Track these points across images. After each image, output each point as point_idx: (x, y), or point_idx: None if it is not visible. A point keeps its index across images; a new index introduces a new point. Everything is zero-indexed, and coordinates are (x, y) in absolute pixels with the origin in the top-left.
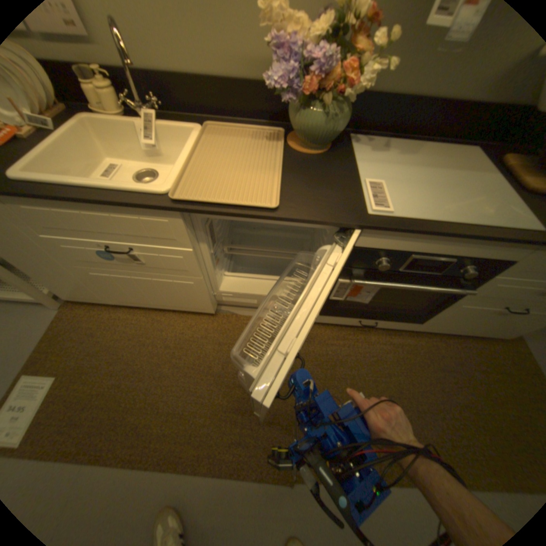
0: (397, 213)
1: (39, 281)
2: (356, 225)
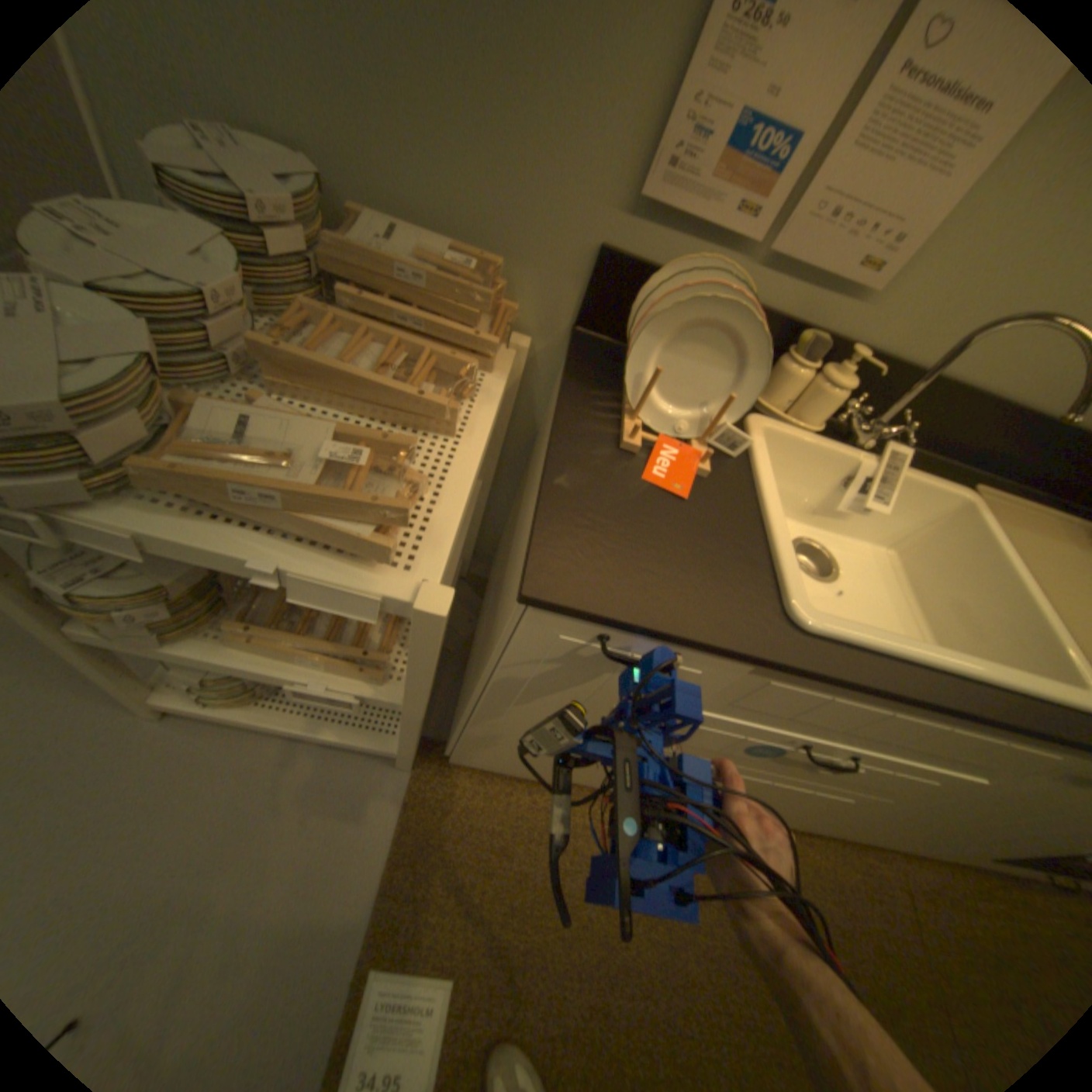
0: None
1: (470, 736)
2: None
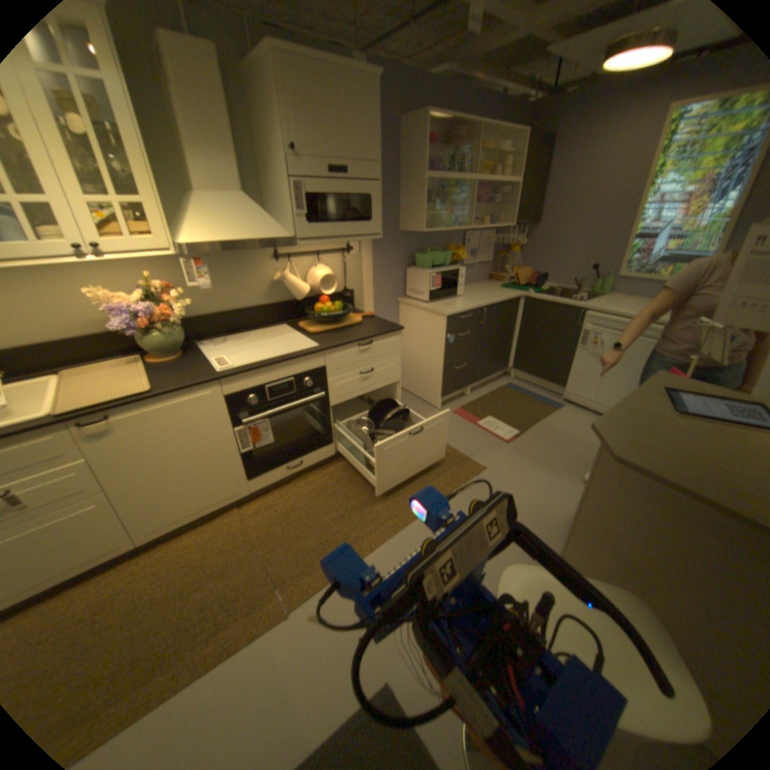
0: (236, 367)
1: None
2: (212, 380)
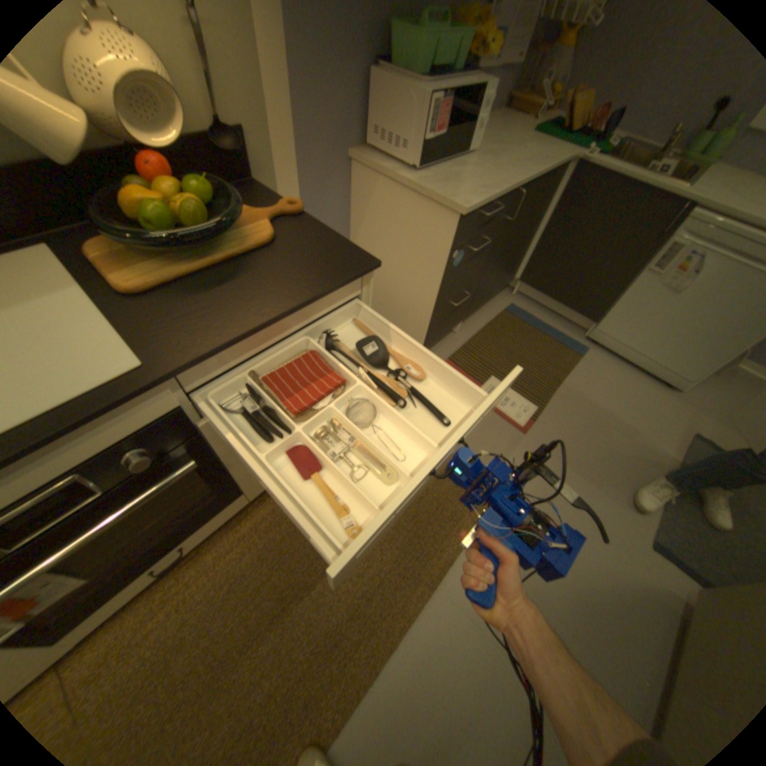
0: None
1: None
2: None
